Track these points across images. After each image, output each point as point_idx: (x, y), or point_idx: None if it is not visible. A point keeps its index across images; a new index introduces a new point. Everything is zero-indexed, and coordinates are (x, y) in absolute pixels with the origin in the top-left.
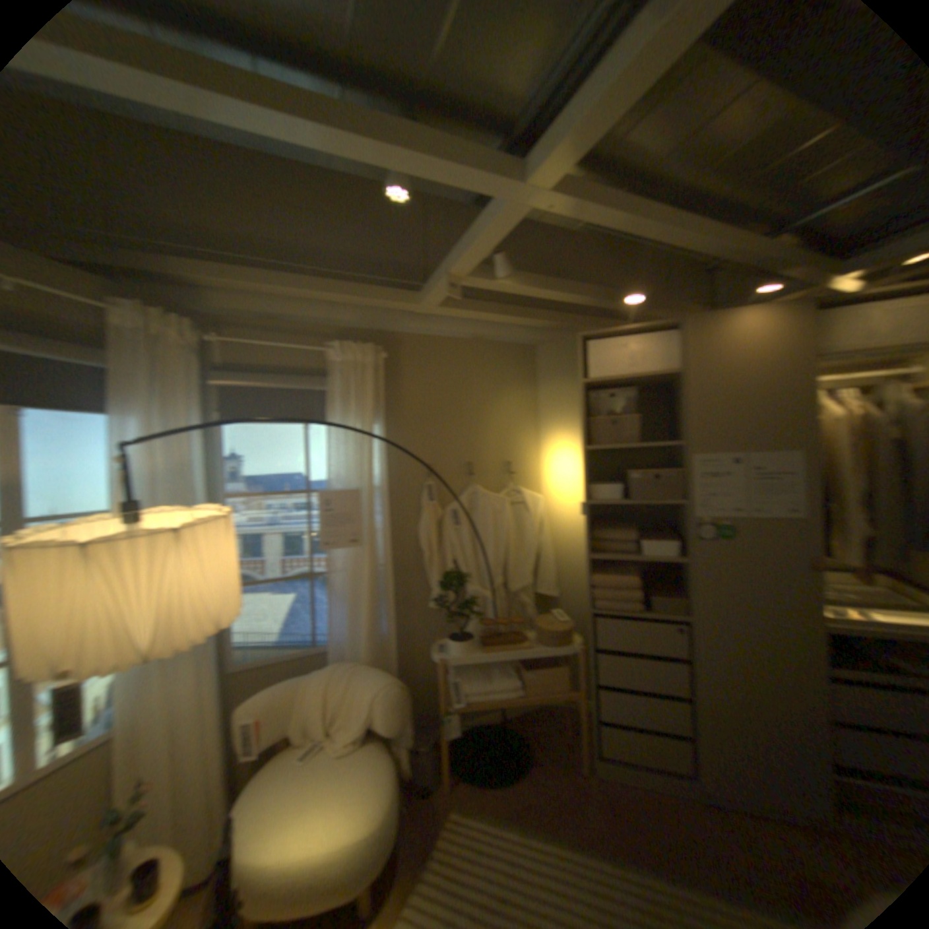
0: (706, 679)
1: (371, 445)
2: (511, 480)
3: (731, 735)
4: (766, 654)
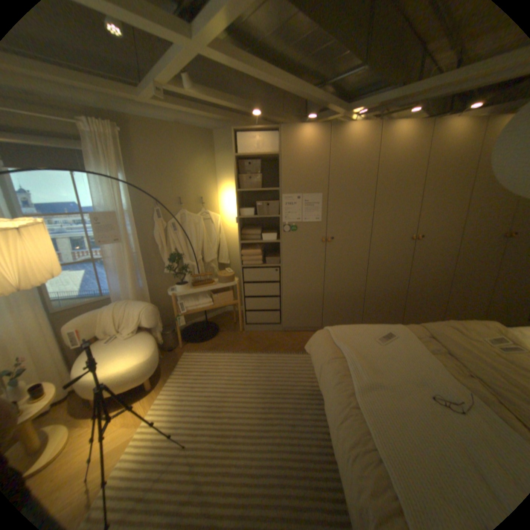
0: (284, 287)
1: (116, 186)
2: (202, 207)
3: (291, 305)
4: (304, 275)
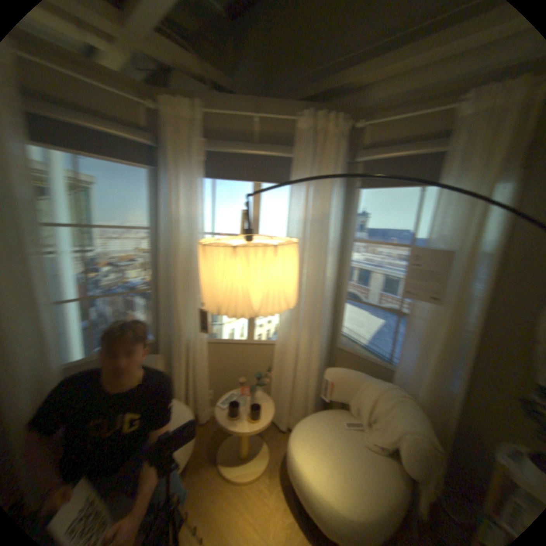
0: None
1: (486, 206)
2: None
3: None
4: None
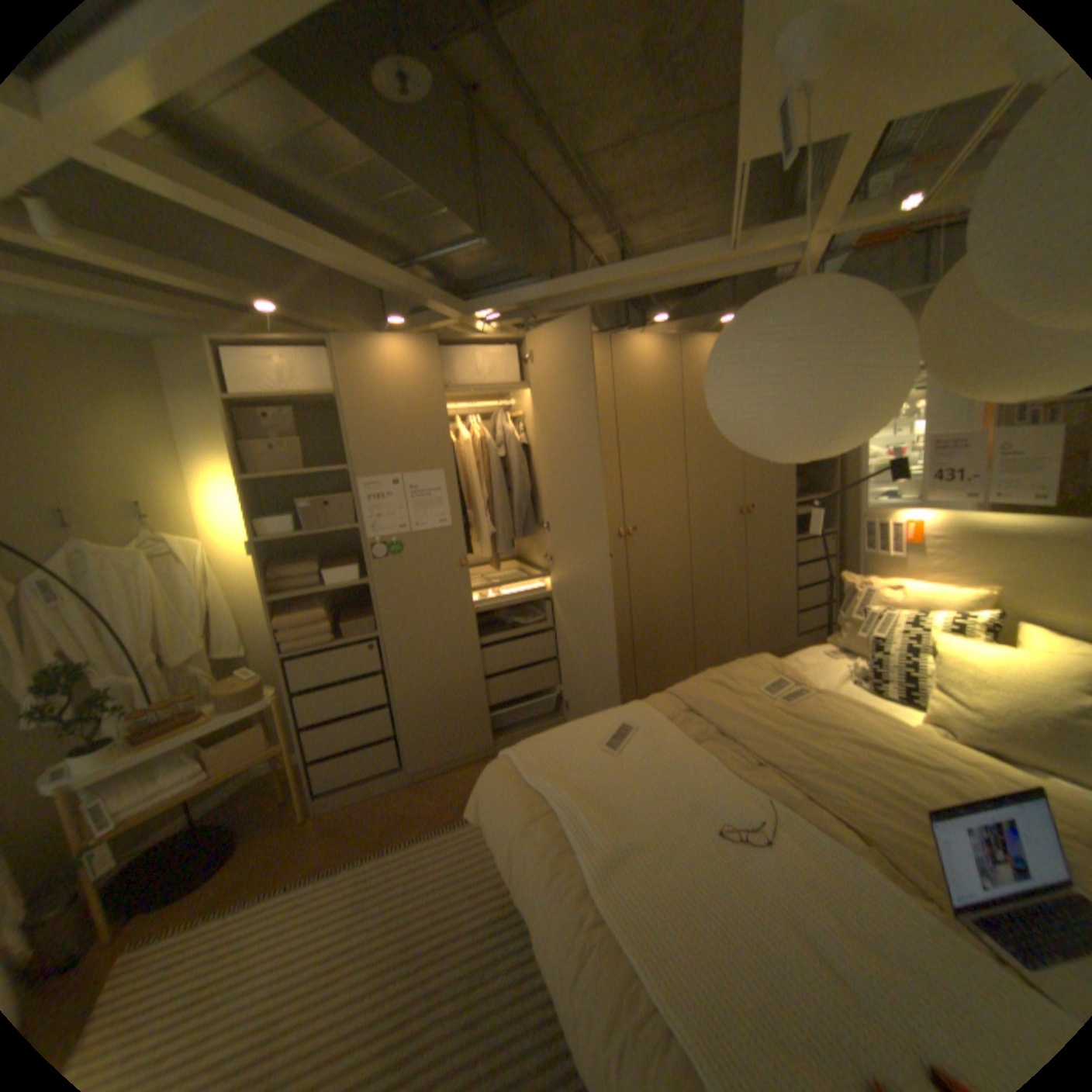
0: (396, 681)
1: None
2: (142, 527)
3: (420, 719)
4: (437, 644)
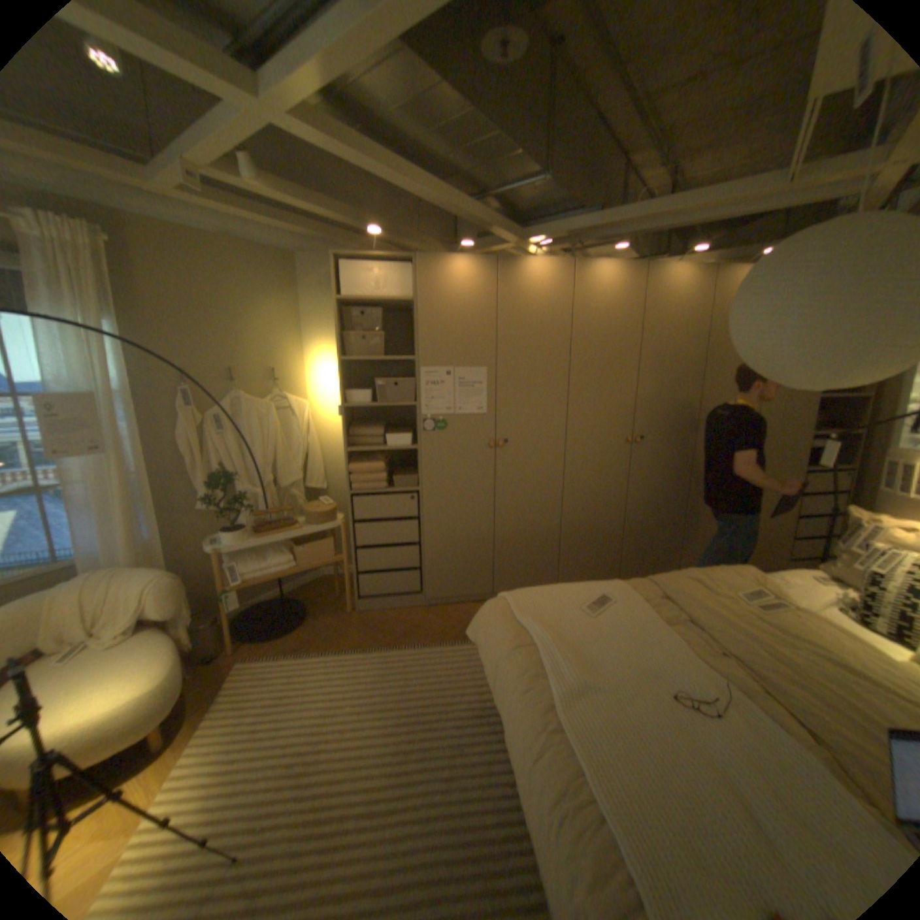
0: (427, 527)
1: (97, 345)
2: (274, 387)
3: (441, 559)
4: (461, 504)
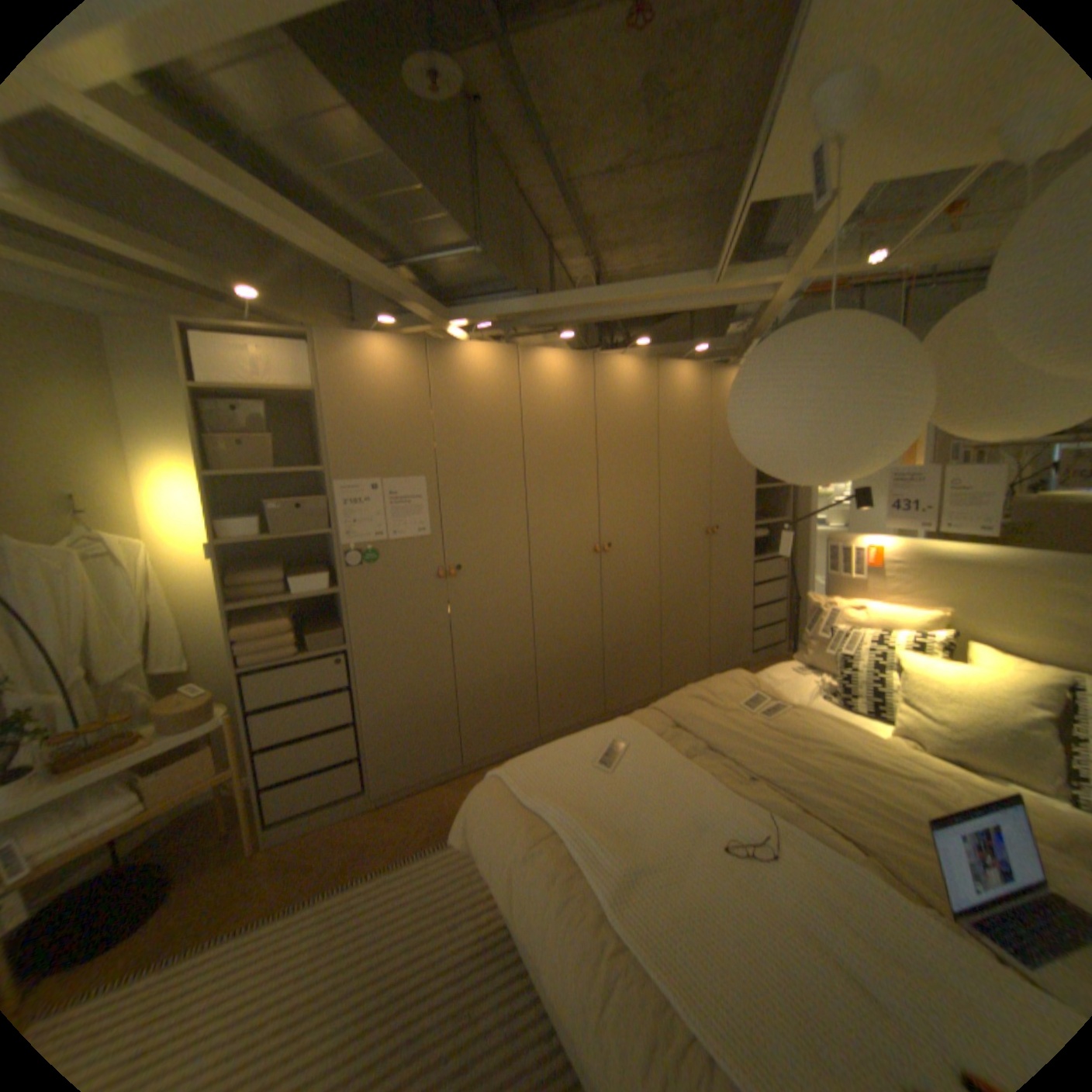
0: (363, 698)
1: None
2: (77, 523)
3: (388, 738)
4: (409, 658)
